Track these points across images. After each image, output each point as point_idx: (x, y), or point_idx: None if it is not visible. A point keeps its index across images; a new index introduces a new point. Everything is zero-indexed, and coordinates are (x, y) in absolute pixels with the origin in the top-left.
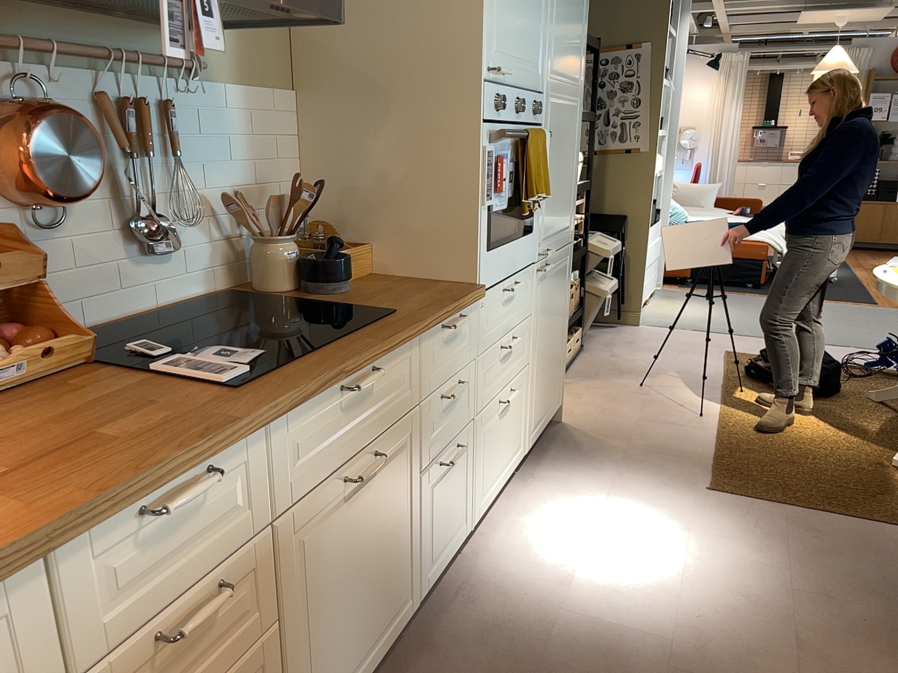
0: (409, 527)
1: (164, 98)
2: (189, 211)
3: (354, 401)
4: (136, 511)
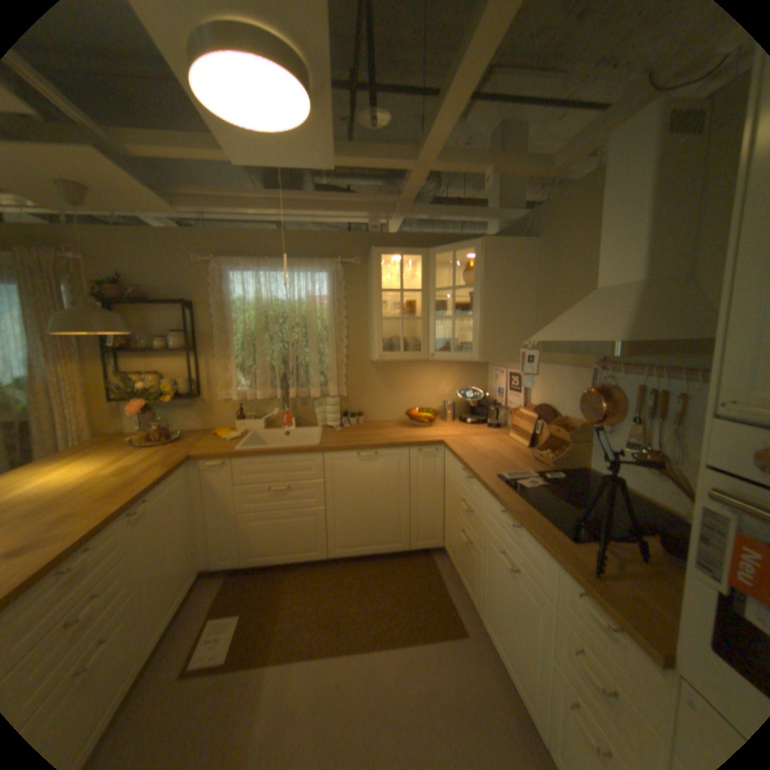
0: (542, 672)
1: (687, 393)
2: (679, 461)
3: (513, 528)
4: (464, 468)
